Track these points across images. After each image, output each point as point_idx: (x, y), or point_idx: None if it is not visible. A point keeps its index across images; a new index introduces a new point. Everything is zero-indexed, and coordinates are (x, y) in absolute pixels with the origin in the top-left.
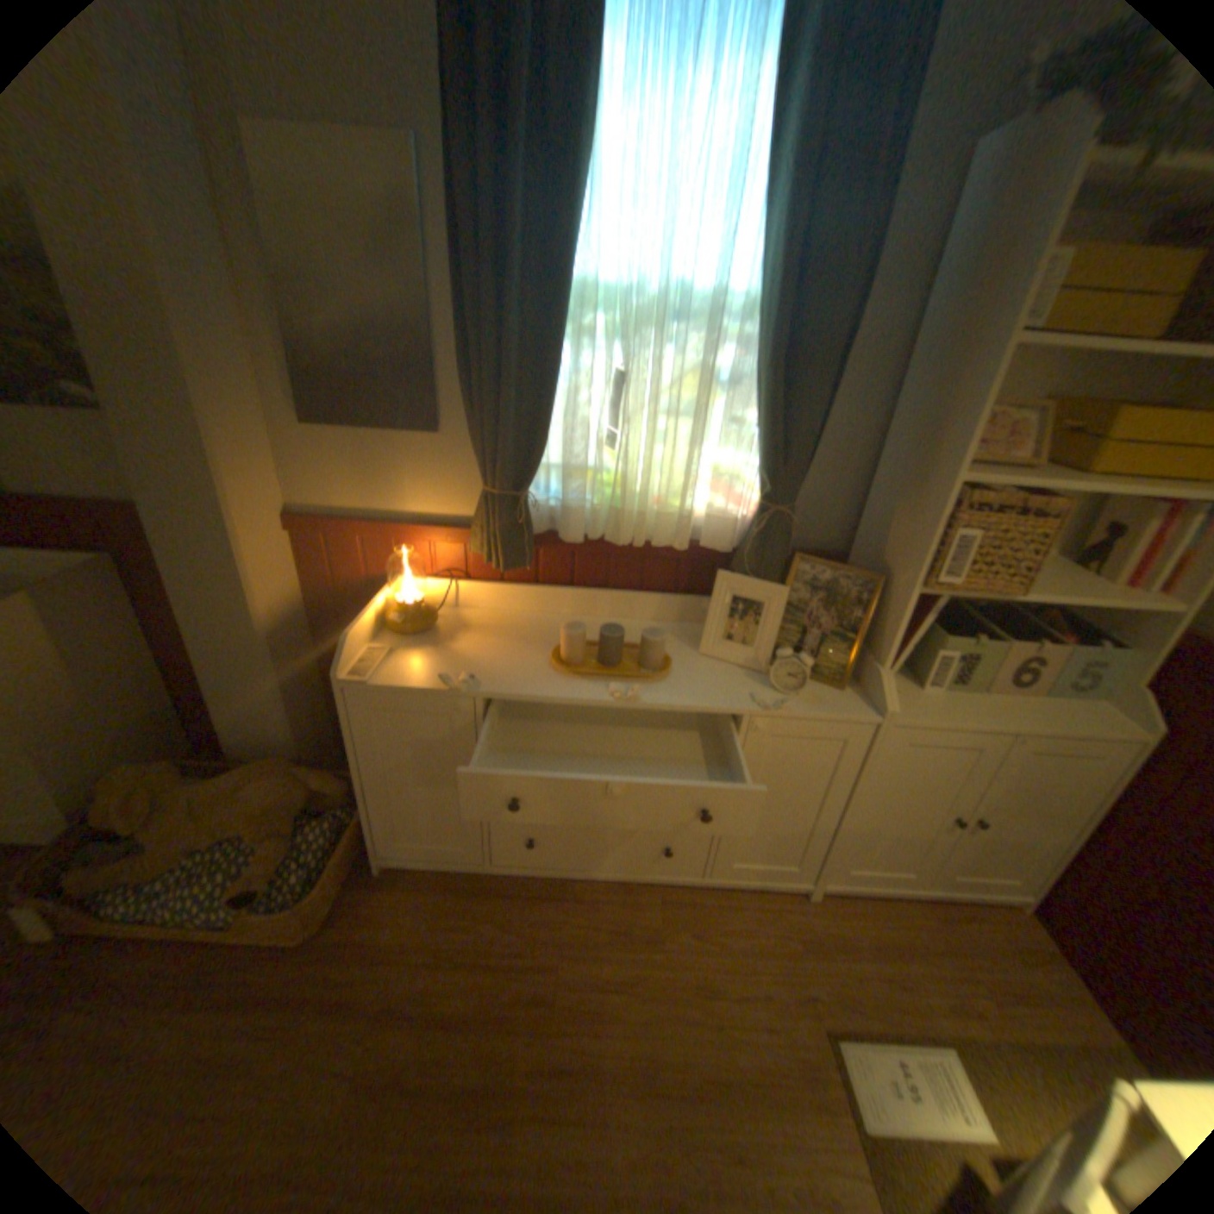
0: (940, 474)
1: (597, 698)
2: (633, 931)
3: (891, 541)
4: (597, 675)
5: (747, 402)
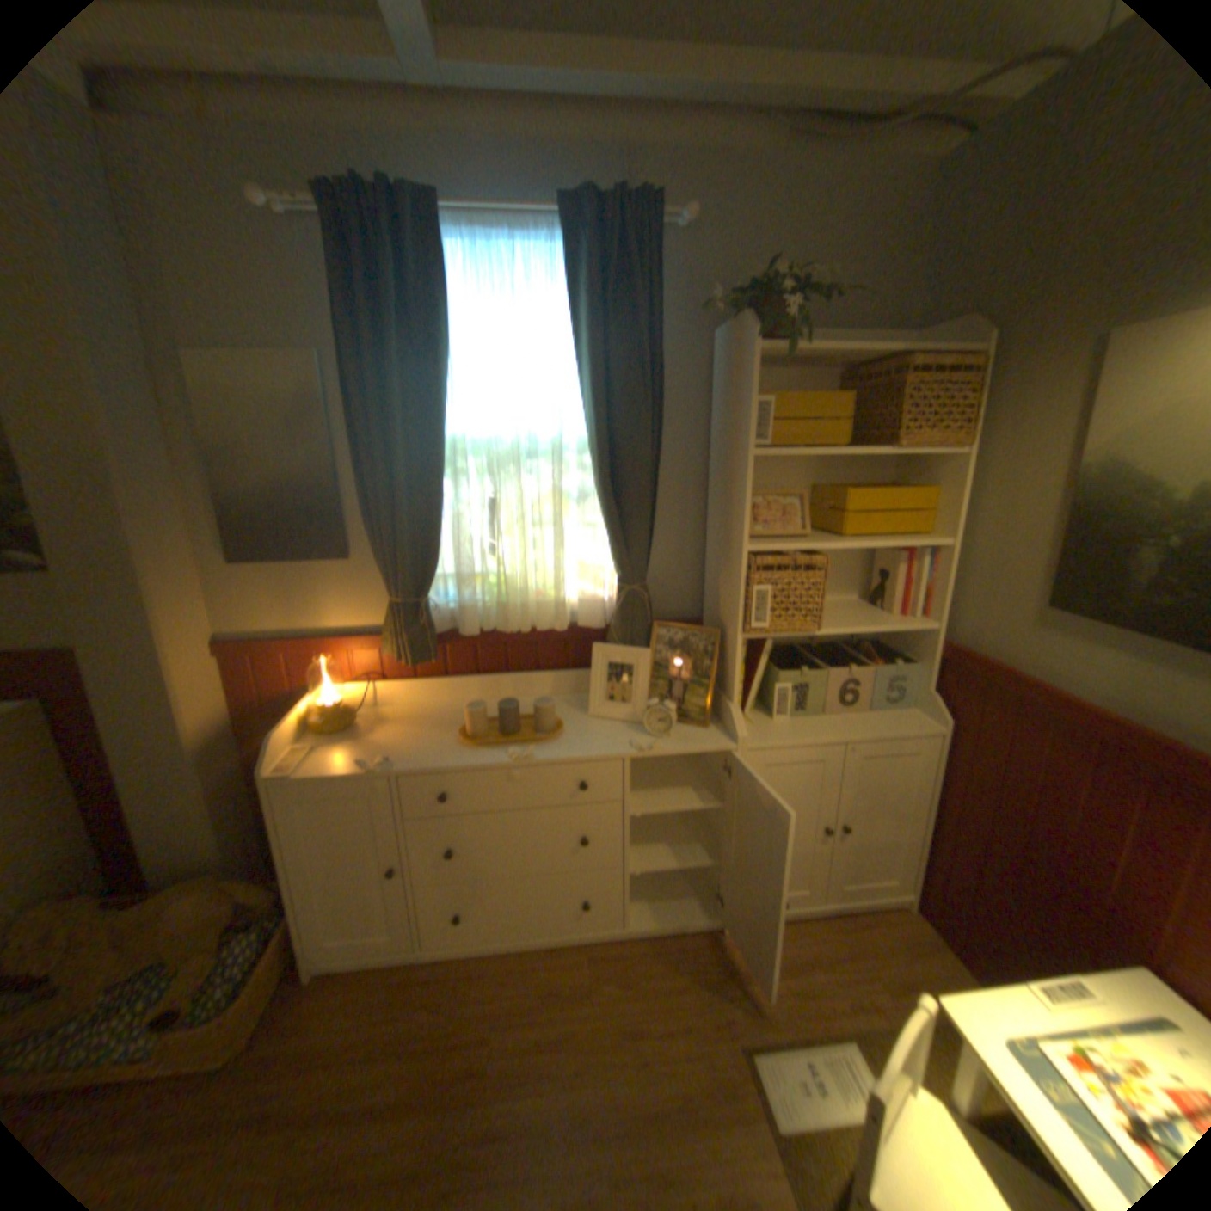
0: (734, 549)
1: (497, 763)
2: (561, 993)
3: (720, 603)
4: (497, 744)
5: (593, 511)
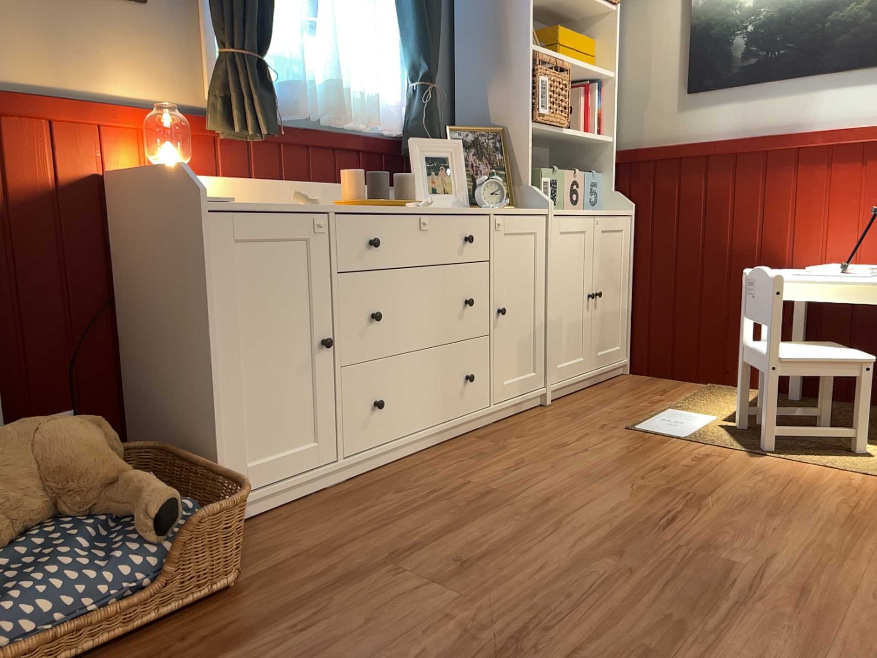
0: (514, 50)
1: (407, 209)
2: (481, 452)
3: (492, 109)
4: (389, 201)
5: (389, 11)
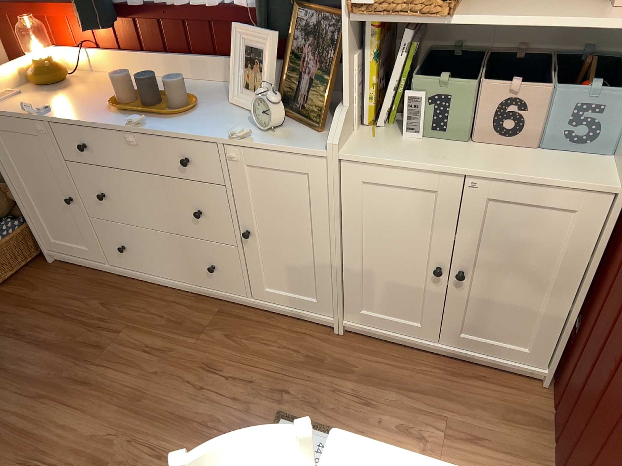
0: None
1: (118, 124)
2: (186, 322)
3: None
4: (129, 109)
5: None
